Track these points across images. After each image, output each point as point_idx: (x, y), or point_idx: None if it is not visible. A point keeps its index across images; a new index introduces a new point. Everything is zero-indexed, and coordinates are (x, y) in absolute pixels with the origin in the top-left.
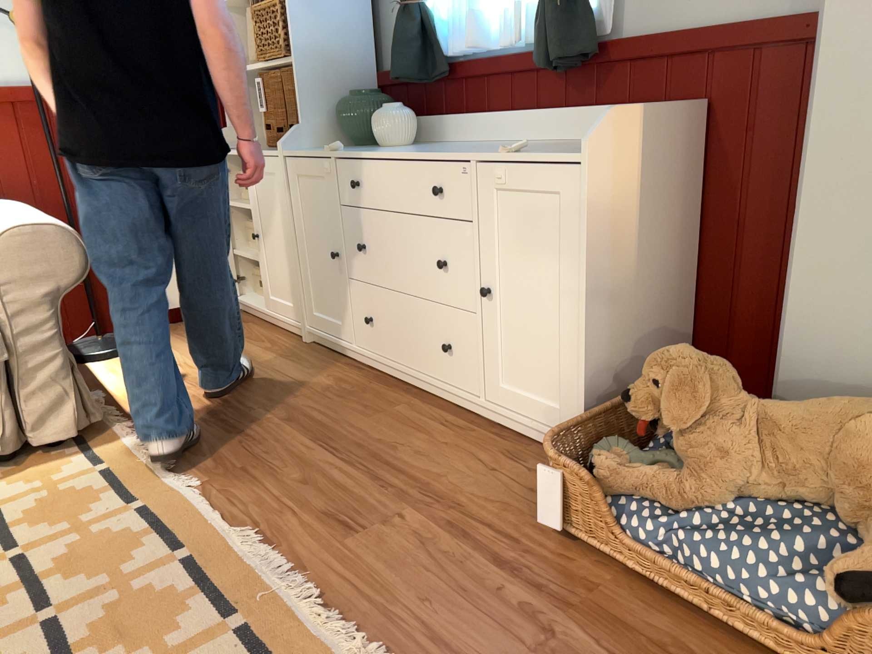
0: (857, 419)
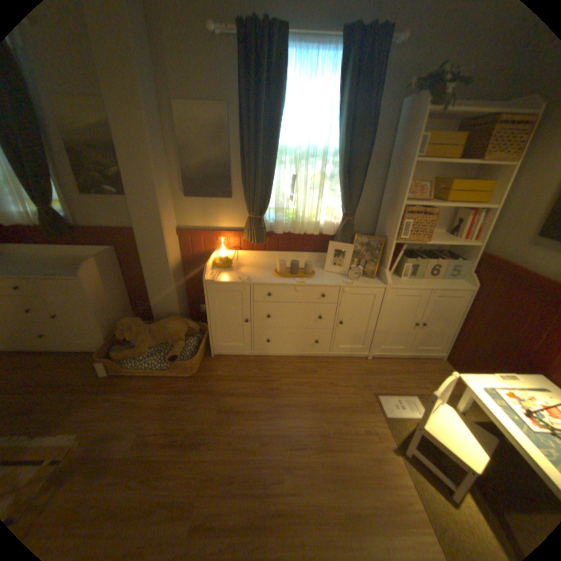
0: (167, 325)
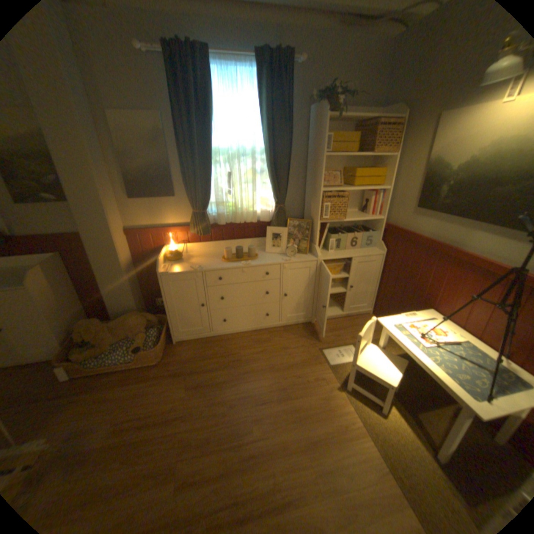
0: (126, 321)
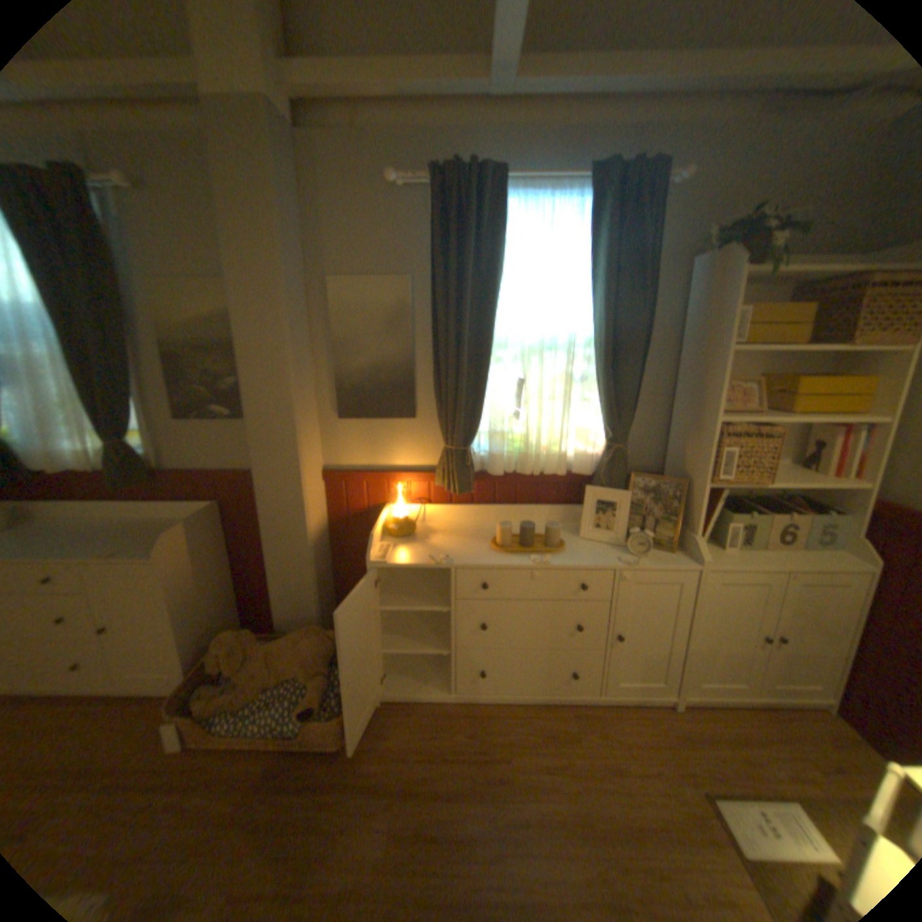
0: (298, 645)
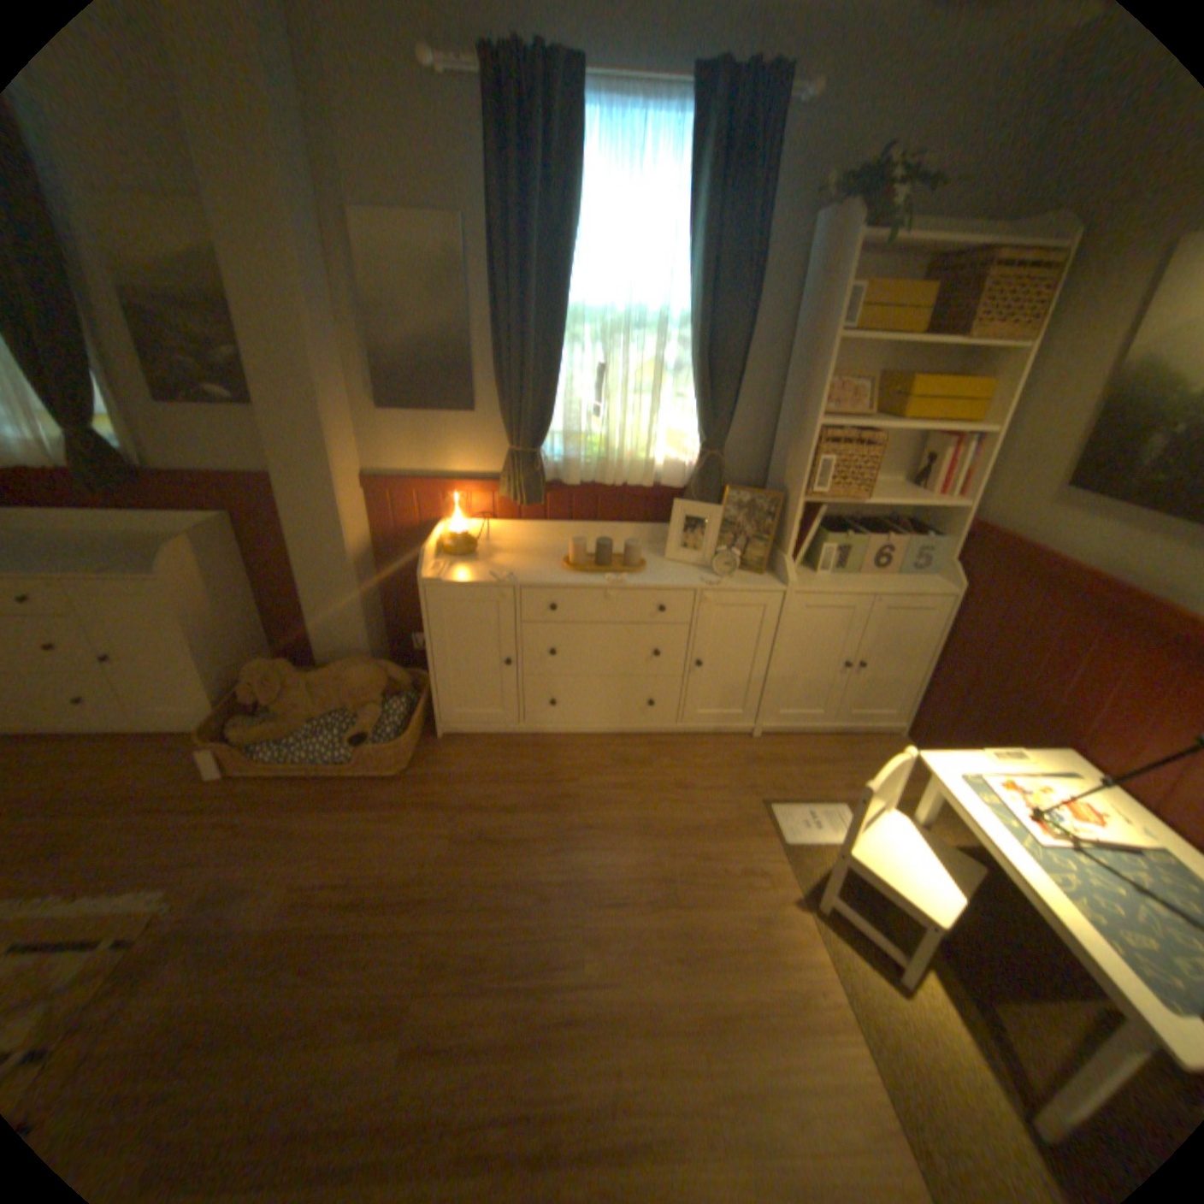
0: (345, 673)
